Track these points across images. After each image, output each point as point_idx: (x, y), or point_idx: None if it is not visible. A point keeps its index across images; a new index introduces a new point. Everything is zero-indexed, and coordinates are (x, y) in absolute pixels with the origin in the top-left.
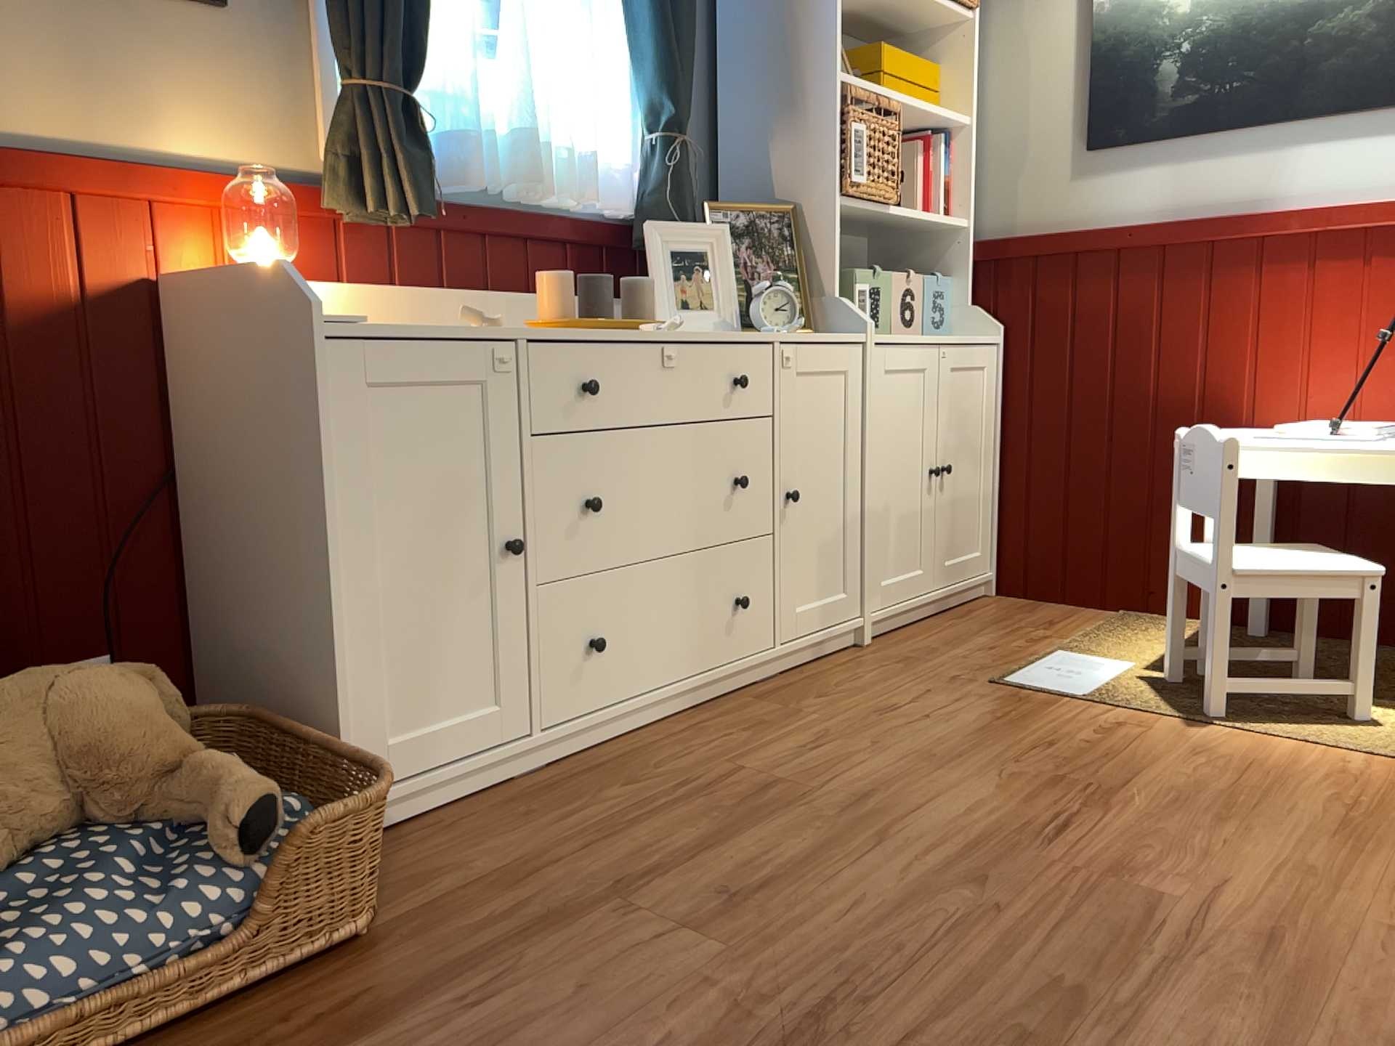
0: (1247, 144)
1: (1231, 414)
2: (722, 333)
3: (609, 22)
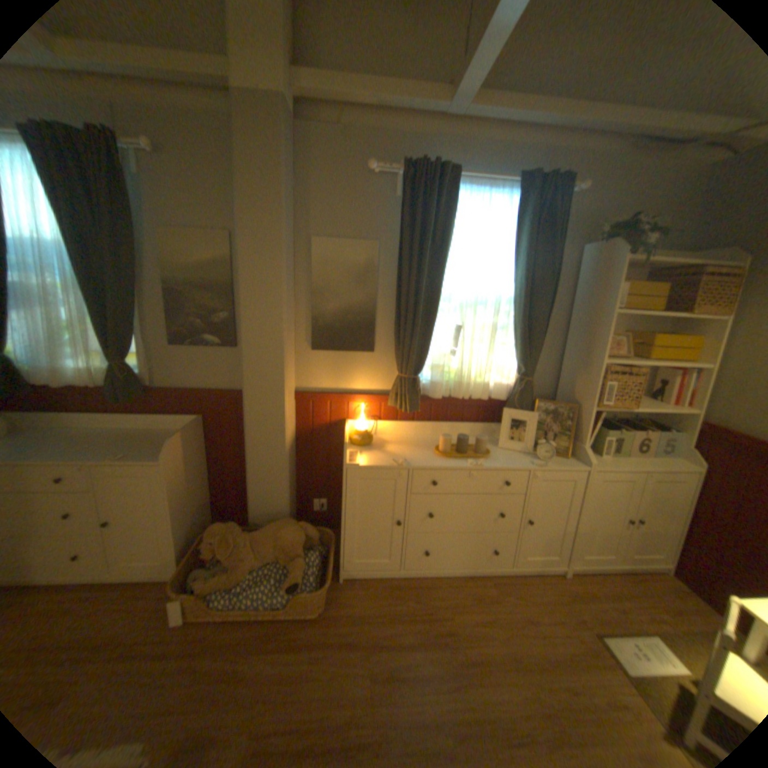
0: None
1: None
2: (506, 464)
3: (508, 335)
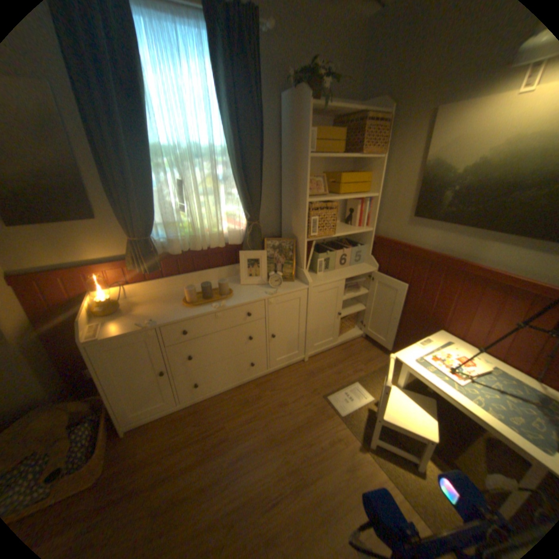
0: (474, 233)
1: (442, 324)
2: (245, 299)
3: (231, 185)
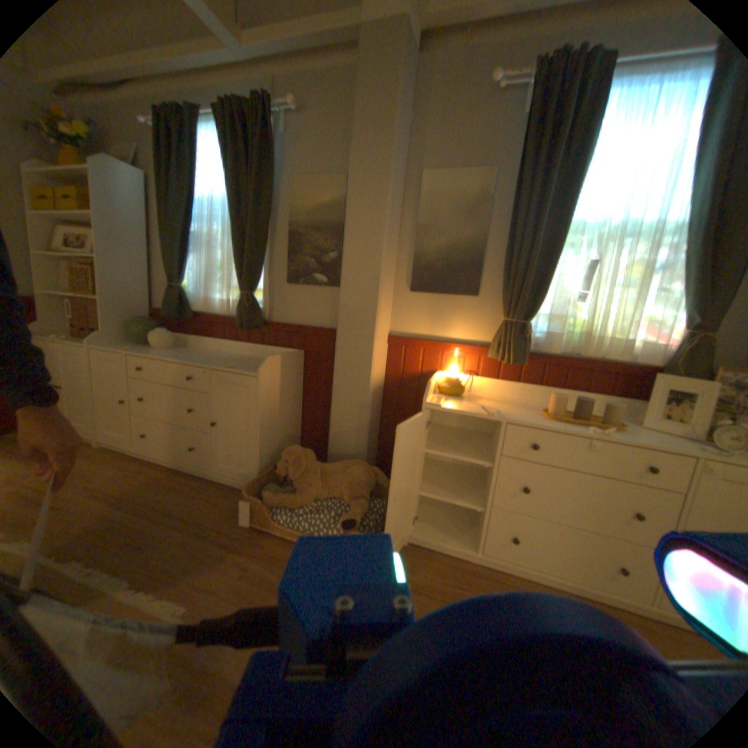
0: None
1: None
2: (654, 443)
3: (675, 276)
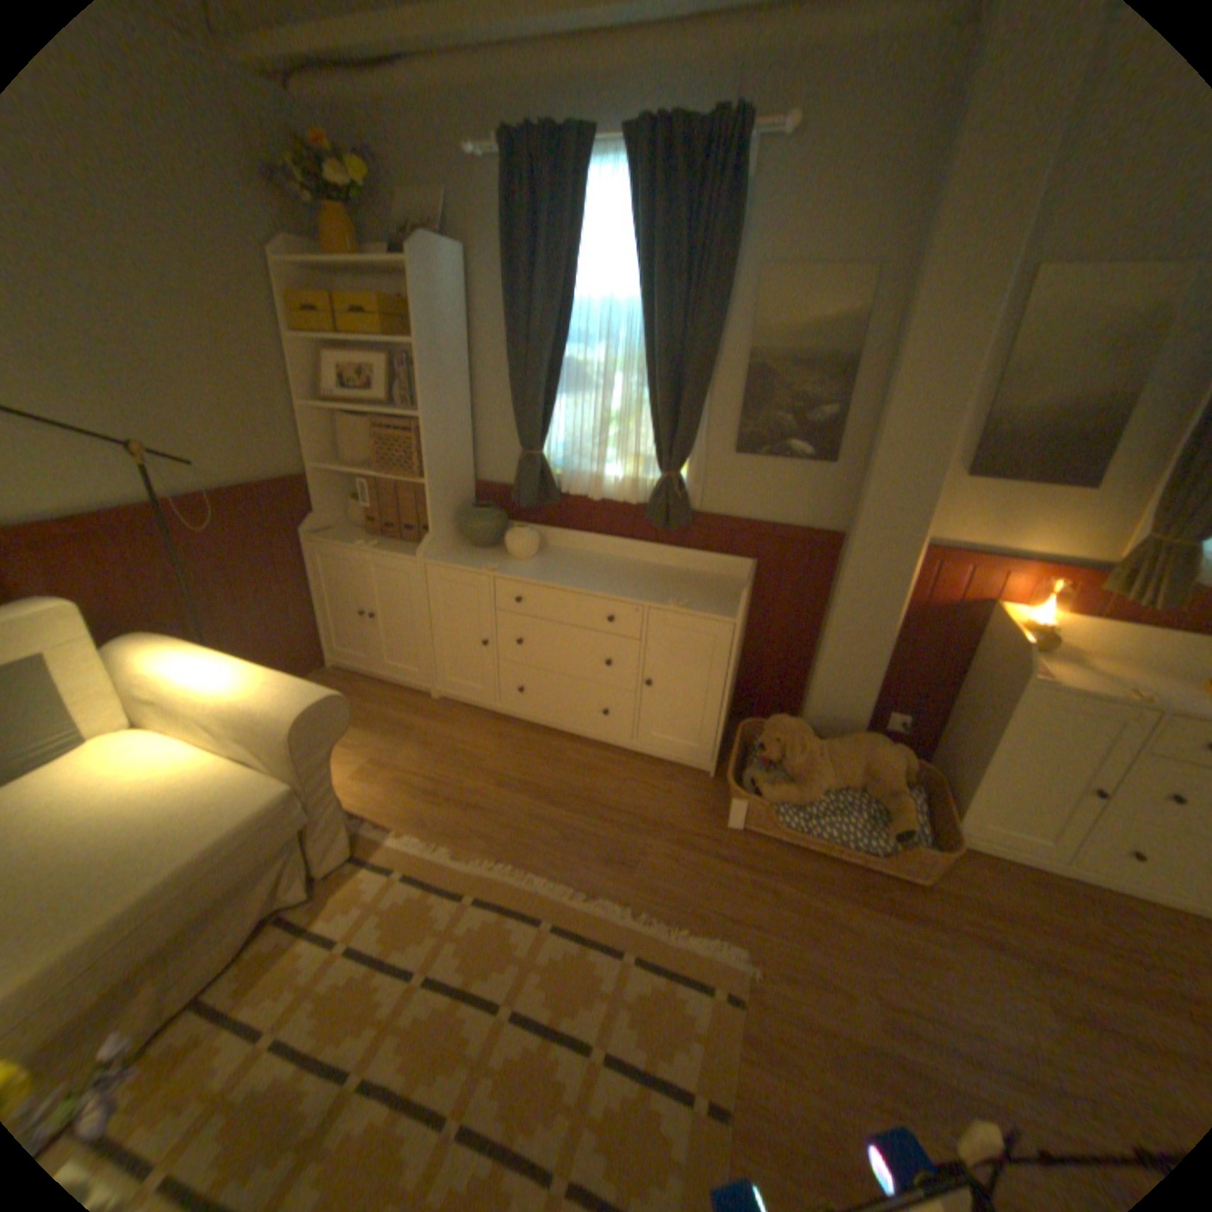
0: None
1: None
2: None
3: None
